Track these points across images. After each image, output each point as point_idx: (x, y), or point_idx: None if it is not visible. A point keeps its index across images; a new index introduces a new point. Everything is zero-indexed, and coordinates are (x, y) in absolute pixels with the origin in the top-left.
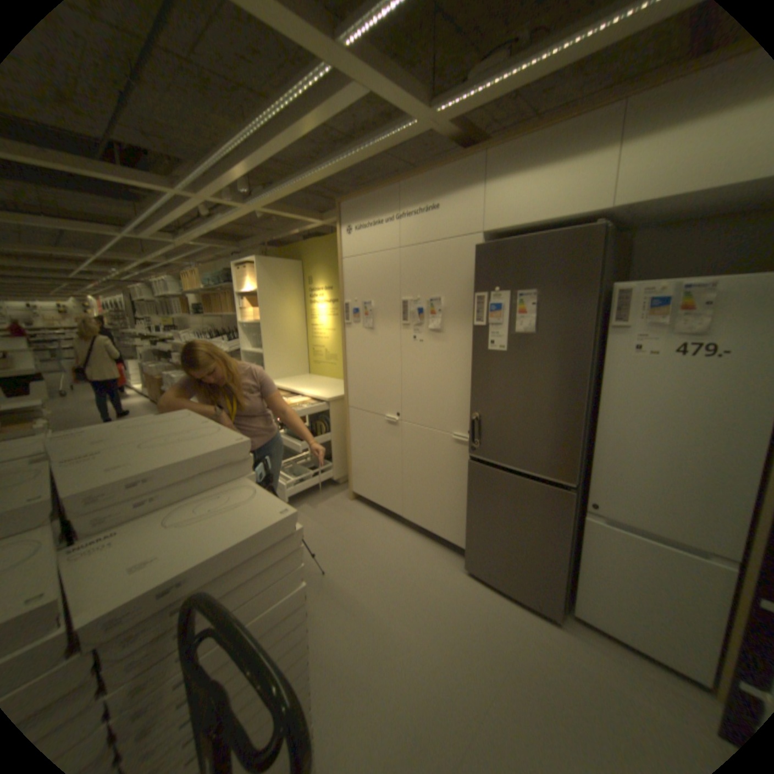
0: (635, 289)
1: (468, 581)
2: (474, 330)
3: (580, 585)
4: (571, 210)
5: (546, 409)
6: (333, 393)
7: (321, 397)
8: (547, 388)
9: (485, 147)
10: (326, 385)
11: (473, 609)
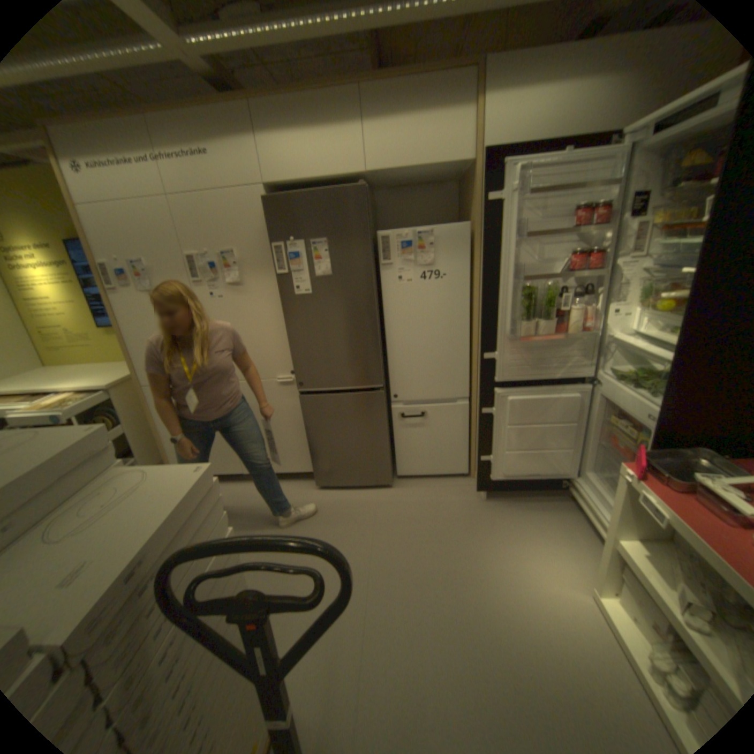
0: (391, 236)
1: (321, 493)
2: (276, 279)
3: (395, 454)
4: (336, 171)
5: (351, 335)
6: (106, 378)
7: (91, 386)
8: (349, 318)
9: (246, 96)
10: (86, 373)
11: (333, 508)
